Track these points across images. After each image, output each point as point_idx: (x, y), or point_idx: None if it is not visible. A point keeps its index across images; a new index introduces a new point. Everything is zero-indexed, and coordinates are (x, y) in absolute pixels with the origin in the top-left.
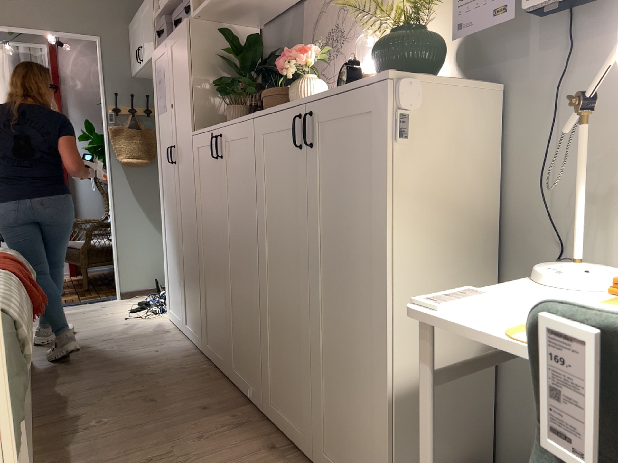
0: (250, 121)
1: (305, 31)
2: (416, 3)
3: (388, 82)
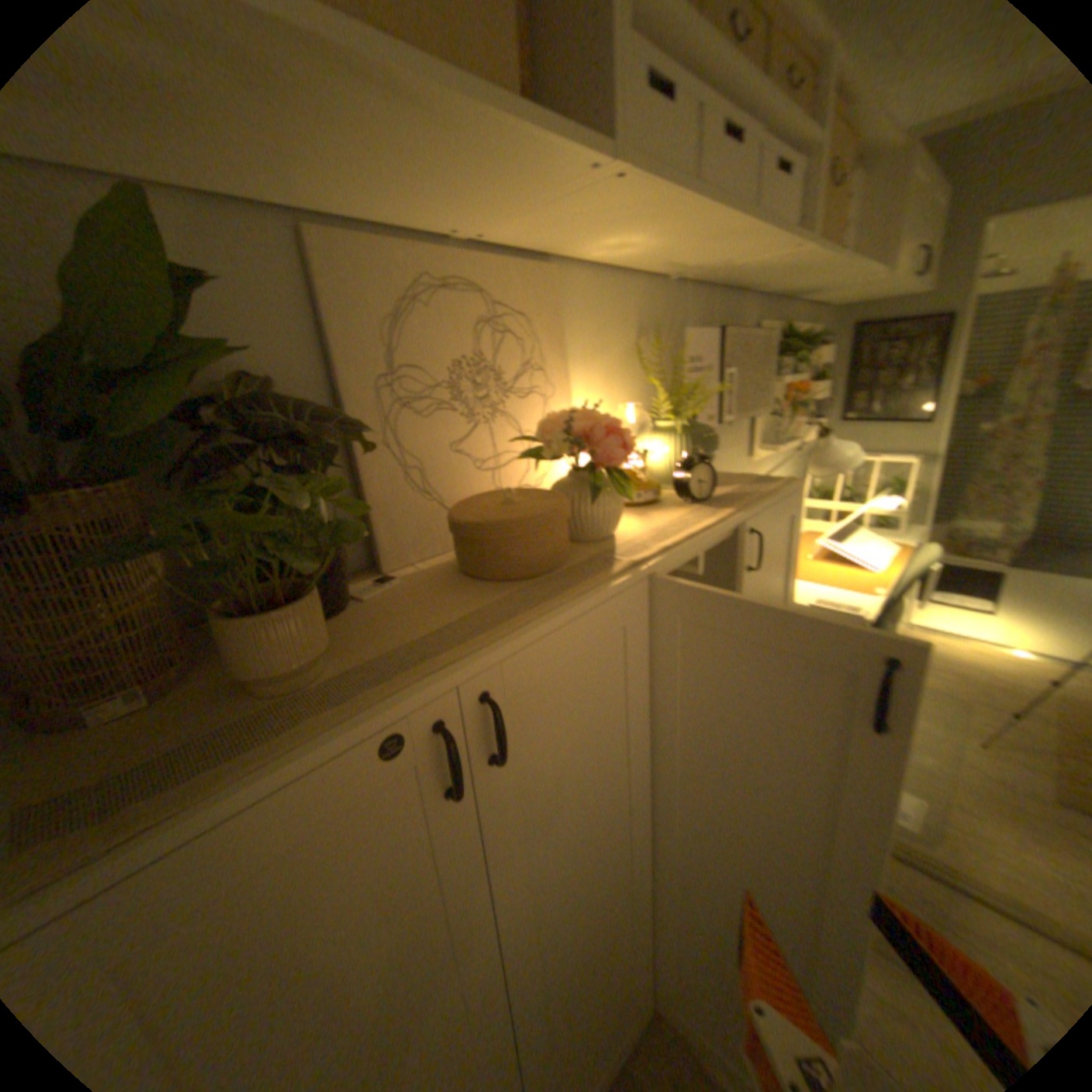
0: (640, 583)
1: (335, 321)
2: (655, 384)
3: (803, 488)
